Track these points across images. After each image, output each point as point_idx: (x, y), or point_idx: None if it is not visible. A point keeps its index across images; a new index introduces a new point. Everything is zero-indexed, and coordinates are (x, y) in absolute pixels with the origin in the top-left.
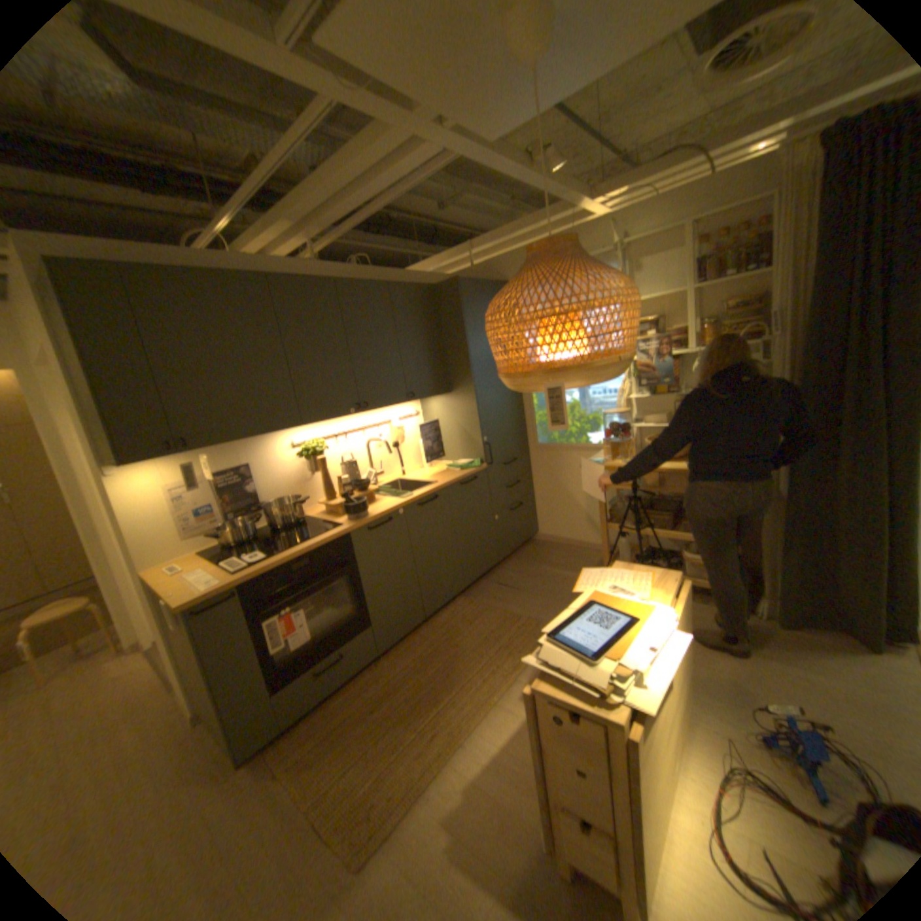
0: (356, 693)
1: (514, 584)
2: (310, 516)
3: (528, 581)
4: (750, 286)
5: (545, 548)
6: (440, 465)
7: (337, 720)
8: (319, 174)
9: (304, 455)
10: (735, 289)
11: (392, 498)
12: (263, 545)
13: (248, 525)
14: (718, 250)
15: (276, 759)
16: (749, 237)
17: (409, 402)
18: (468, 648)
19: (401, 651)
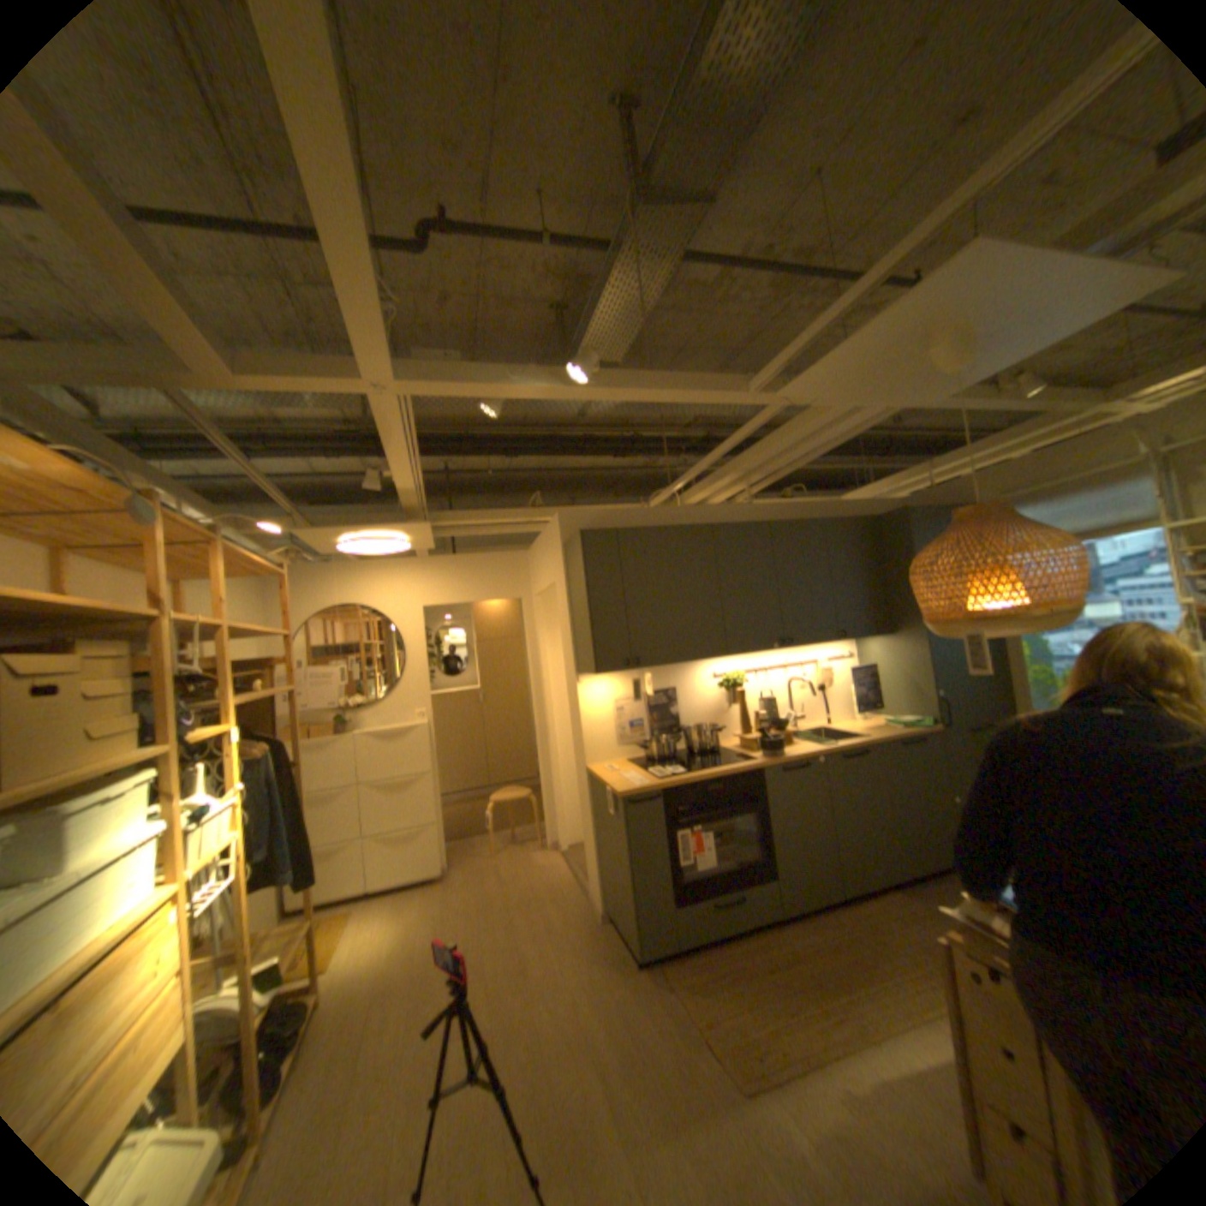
0: (756, 950)
1: None
2: (724, 748)
3: None
4: None
5: None
6: (877, 720)
7: (735, 968)
8: (764, 441)
9: (724, 685)
10: None
11: (812, 744)
12: (682, 764)
13: (670, 744)
14: None
15: (675, 977)
16: None
17: (840, 641)
18: (901, 952)
19: (812, 928)
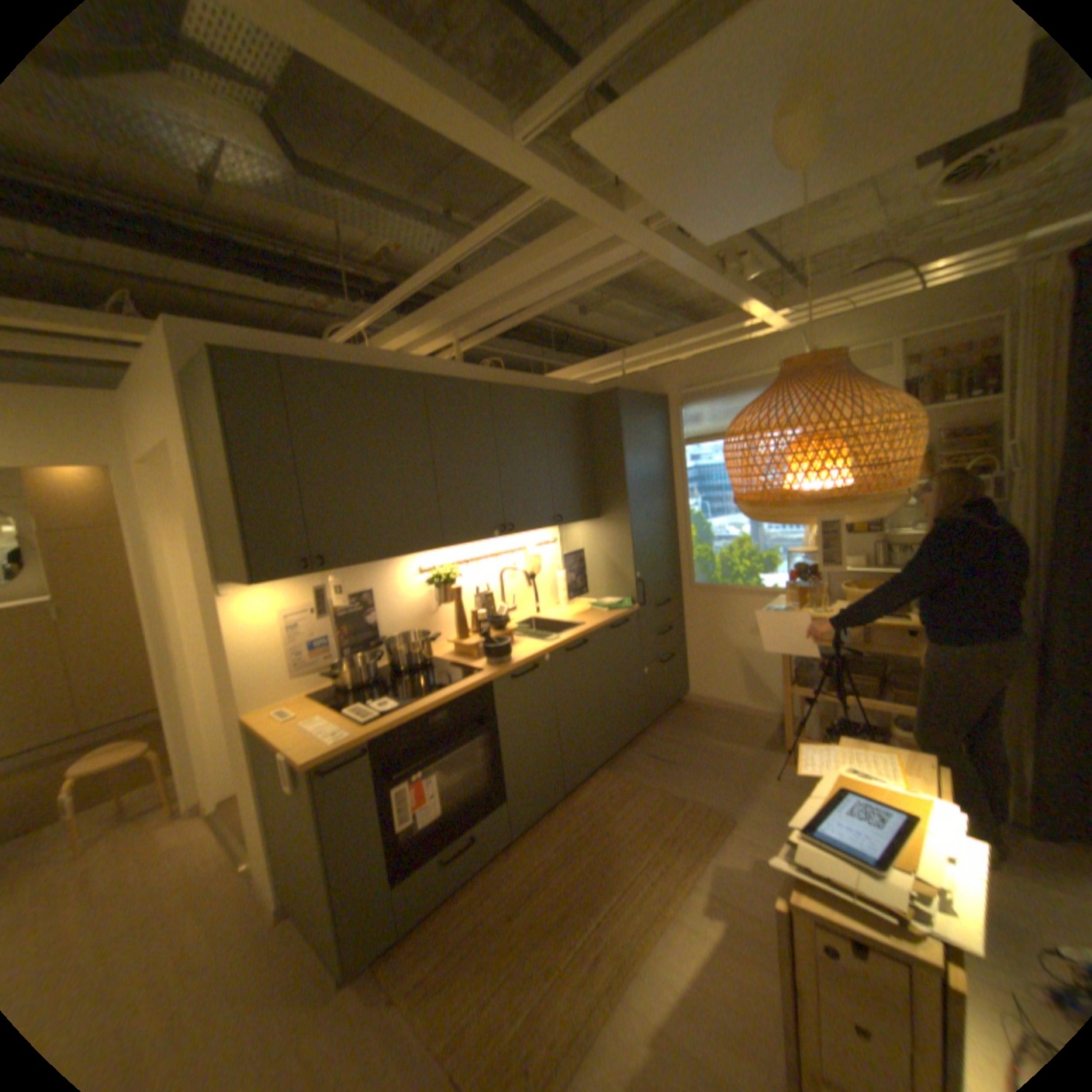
0: (485, 891)
1: (668, 757)
2: (436, 657)
3: (685, 754)
4: (972, 414)
5: (700, 713)
6: (579, 603)
7: (465, 928)
8: (493, 271)
9: (435, 582)
10: (953, 416)
11: (533, 640)
12: (387, 690)
13: (367, 664)
14: (933, 372)
15: (391, 977)
16: (970, 359)
17: (554, 527)
18: (623, 839)
19: (537, 838)
